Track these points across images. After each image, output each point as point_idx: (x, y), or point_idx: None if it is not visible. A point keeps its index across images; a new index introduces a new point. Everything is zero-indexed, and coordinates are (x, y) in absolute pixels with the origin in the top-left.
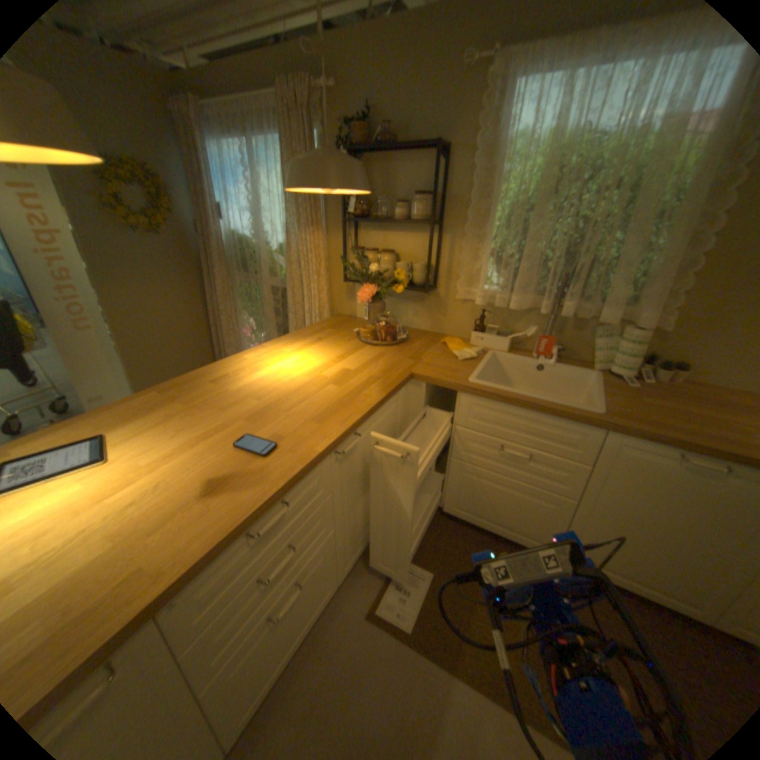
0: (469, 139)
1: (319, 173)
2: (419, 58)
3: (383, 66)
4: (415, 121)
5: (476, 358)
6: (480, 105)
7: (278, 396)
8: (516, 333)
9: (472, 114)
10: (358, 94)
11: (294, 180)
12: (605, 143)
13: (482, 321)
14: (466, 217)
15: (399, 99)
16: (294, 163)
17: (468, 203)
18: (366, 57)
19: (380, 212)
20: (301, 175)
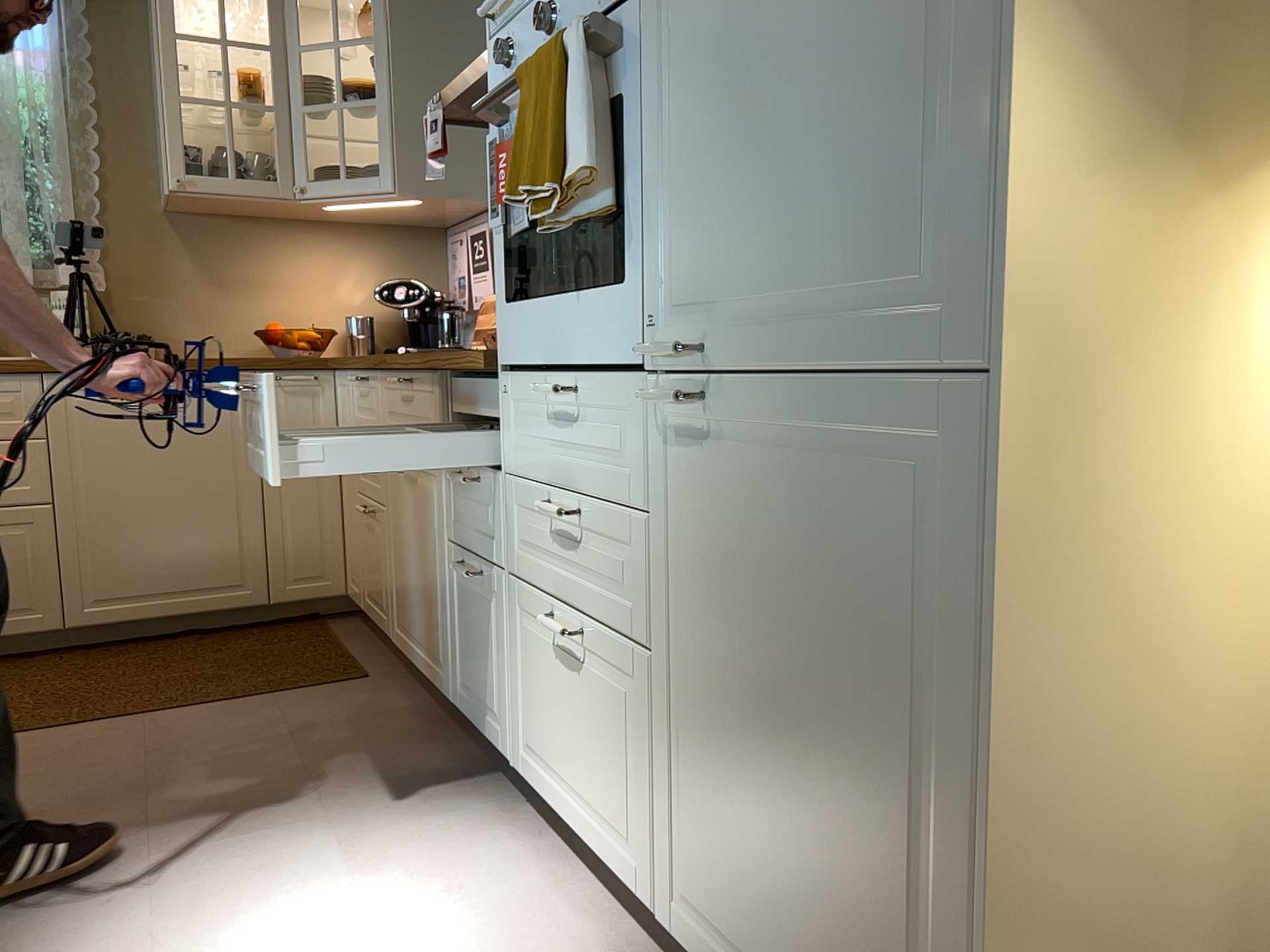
0: None
1: None
2: None
3: None
4: None
5: None
6: None
7: None
8: None
9: None
10: None
11: None
12: None
13: None
14: None
15: None
16: None
17: None
18: None
19: None
20: None
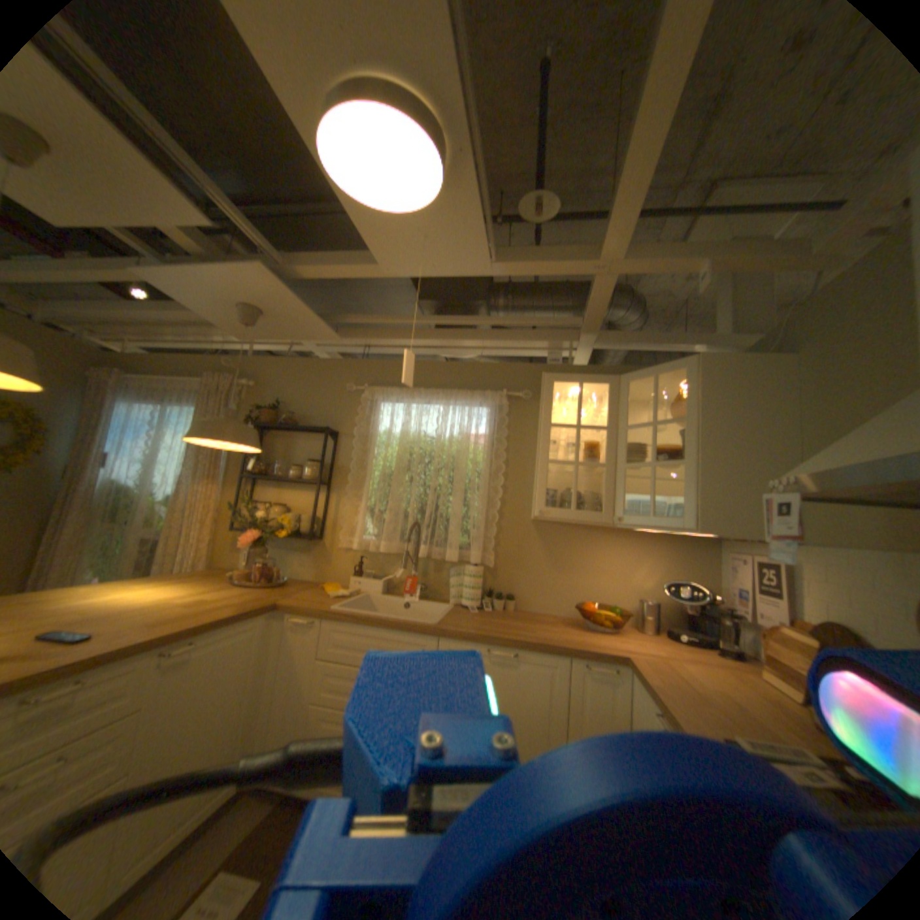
0: (352, 432)
1: (217, 431)
2: (319, 382)
3: (294, 381)
4: (314, 416)
5: (348, 597)
6: (359, 413)
7: (110, 613)
8: (391, 579)
9: (354, 418)
10: (273, 394)
11: (195, 433)
12: (434, 444)
13: (361, 567)
14: (349, 482)
15: (303, 402)
16: (198, 422)
17: (350, 472)
18: (283, 375)
19: (278, 474)
20: (201, 430)
